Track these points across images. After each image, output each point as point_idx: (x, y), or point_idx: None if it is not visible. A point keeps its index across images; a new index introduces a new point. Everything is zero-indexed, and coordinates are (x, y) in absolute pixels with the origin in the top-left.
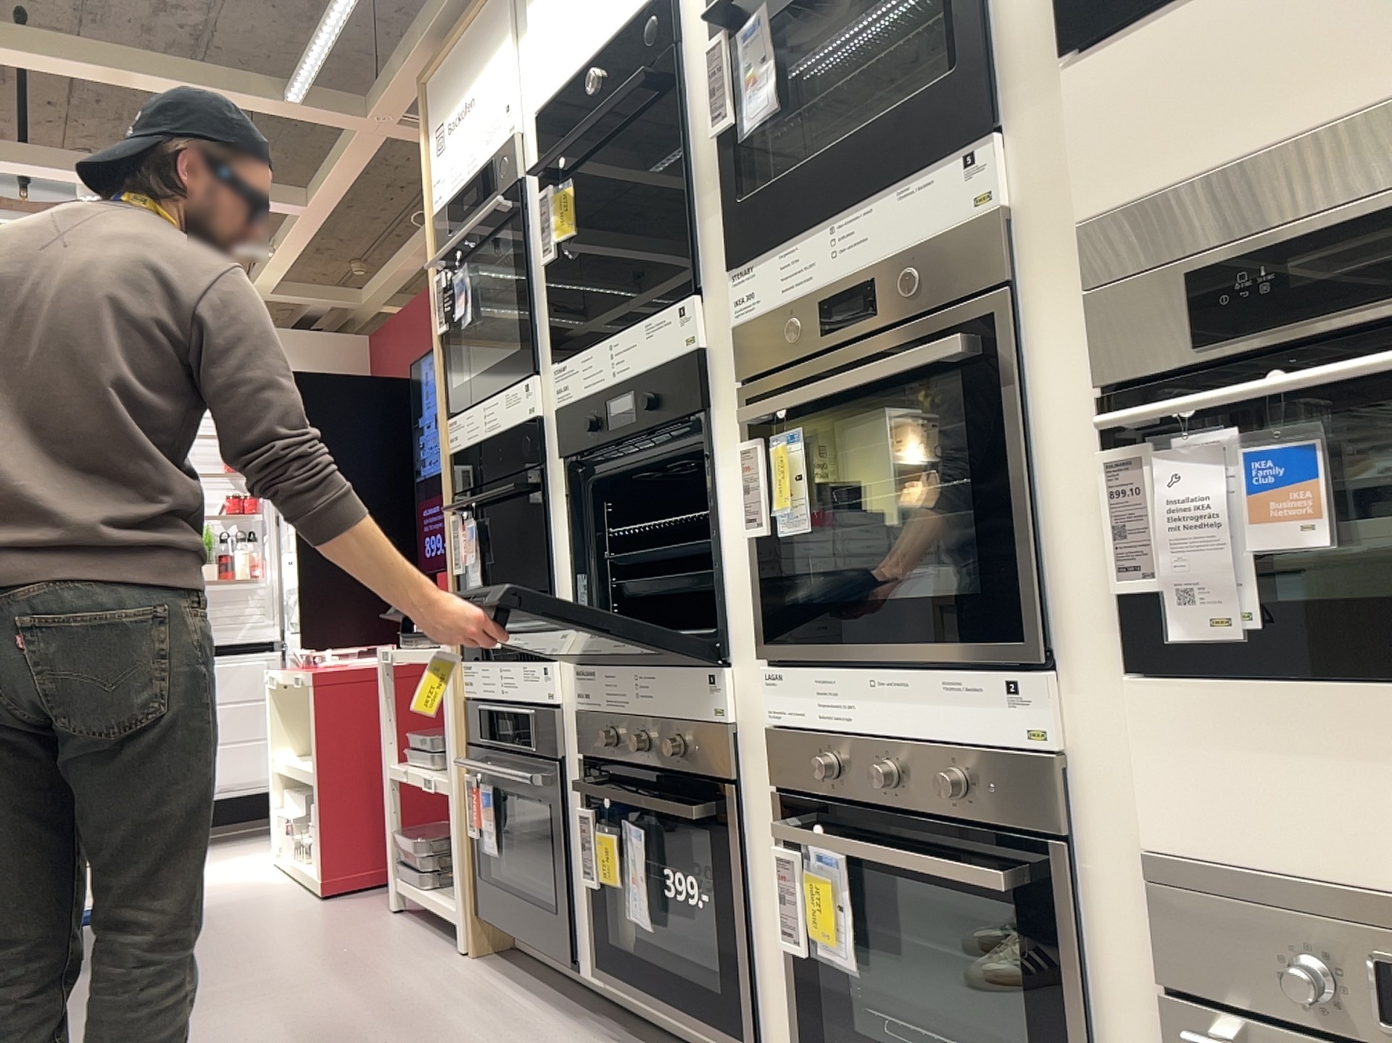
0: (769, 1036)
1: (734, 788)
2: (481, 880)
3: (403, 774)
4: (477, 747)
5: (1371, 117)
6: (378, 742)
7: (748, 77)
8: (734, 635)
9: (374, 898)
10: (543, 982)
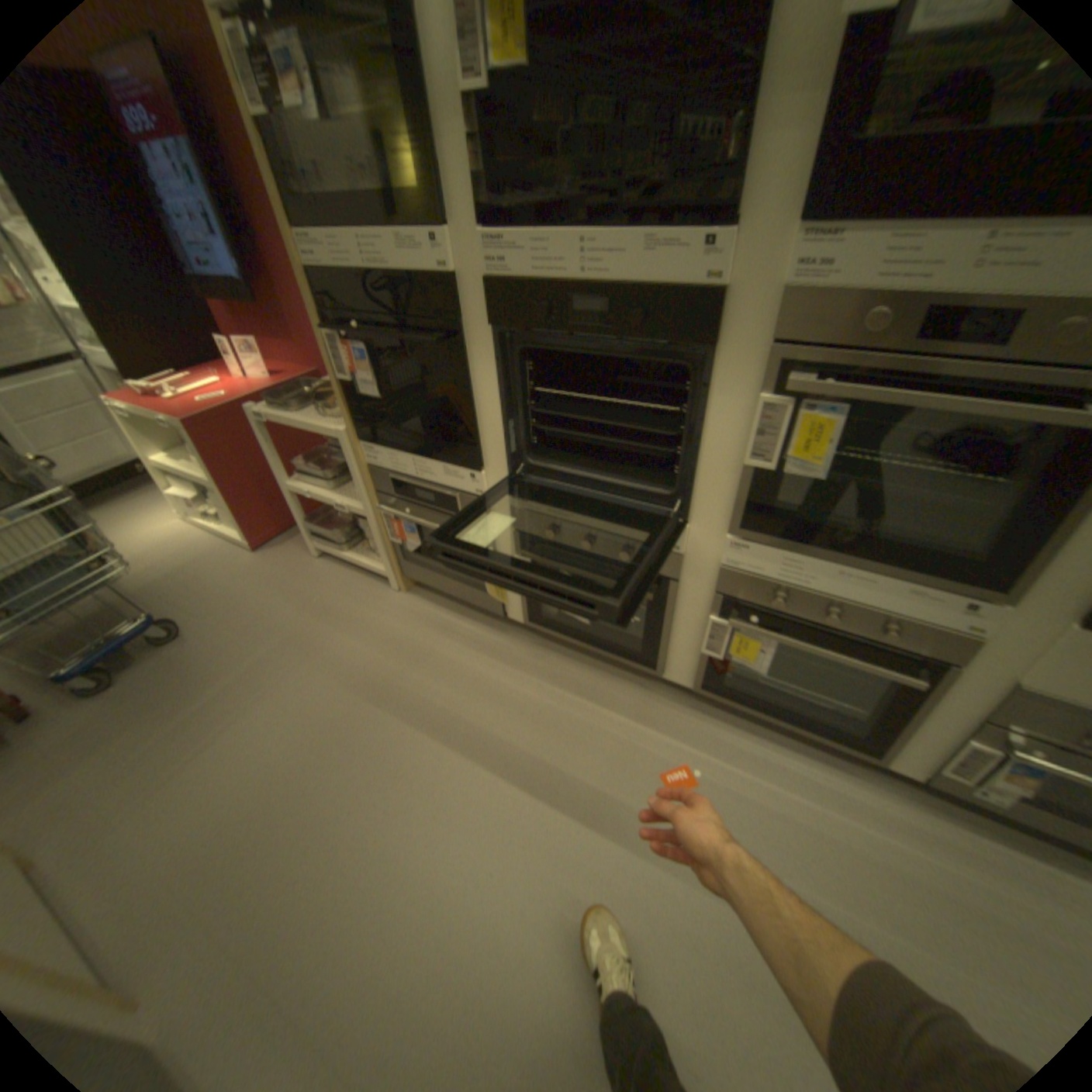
0: (668, 667)
1: (672, 579)
2: (406, 562)
3: (306, 495)
4: (386, 494)
5: None
6: (248, 455)
7: None
8: (697, 509)
9: (291, 548)
10: (463, 606)
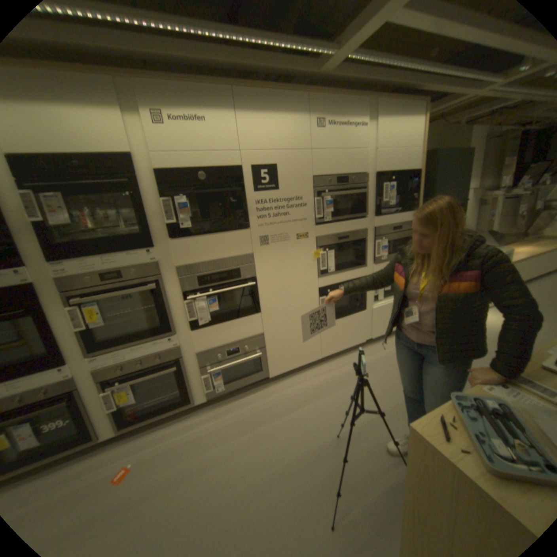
0: (98, 435)
1: (73, 392)
2: None
3: None
4: None
5: (218, 260)
6: None
7: (50, 209)
8: (66, 357)
9: None
10: None
